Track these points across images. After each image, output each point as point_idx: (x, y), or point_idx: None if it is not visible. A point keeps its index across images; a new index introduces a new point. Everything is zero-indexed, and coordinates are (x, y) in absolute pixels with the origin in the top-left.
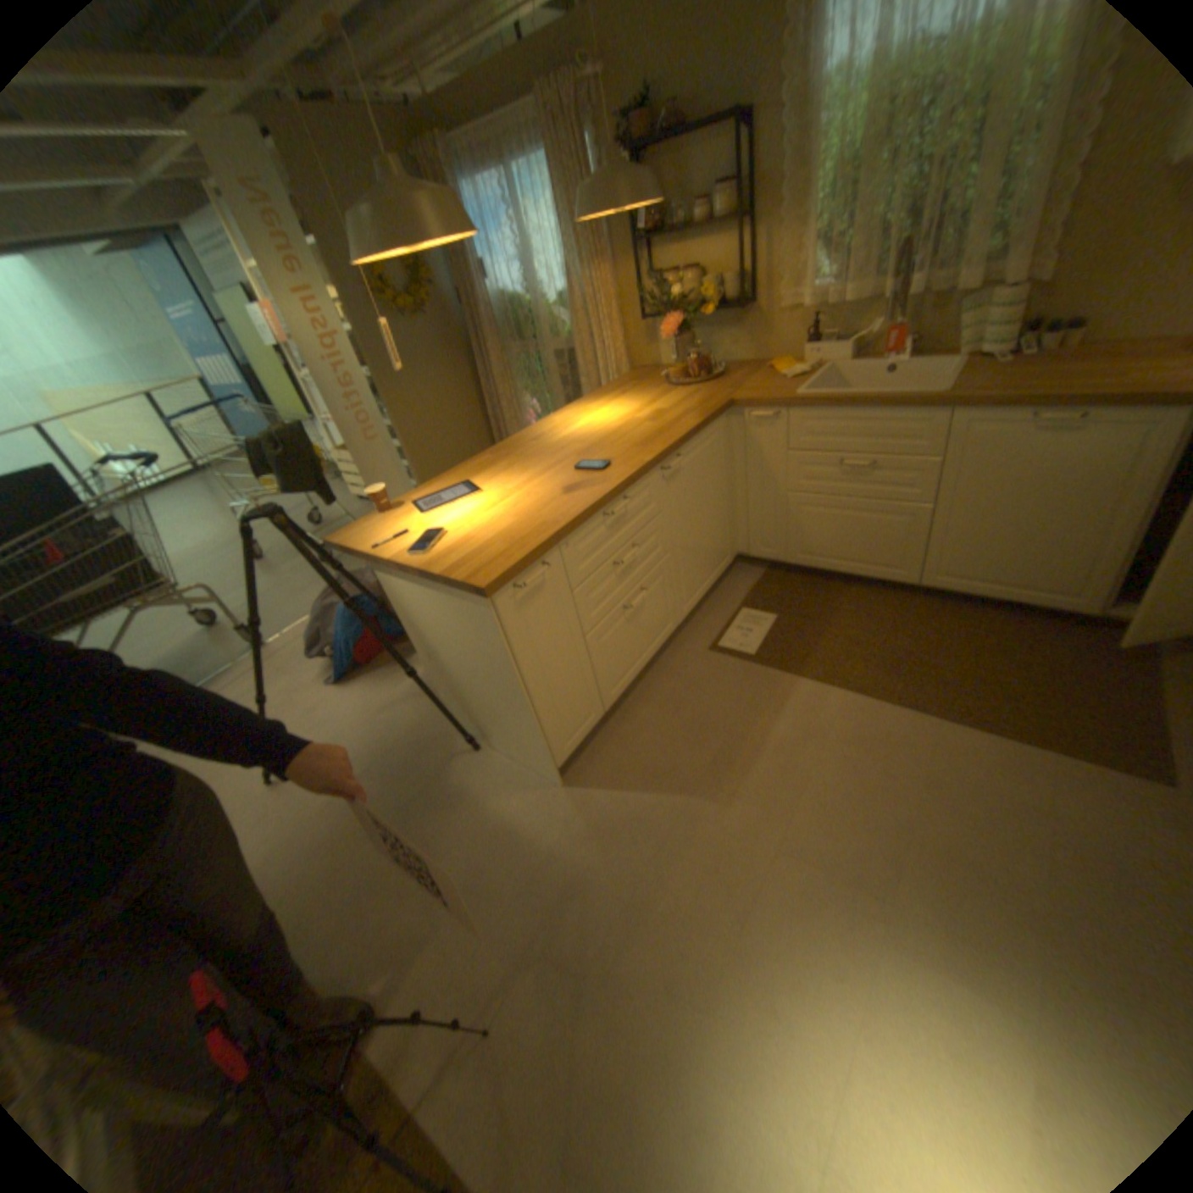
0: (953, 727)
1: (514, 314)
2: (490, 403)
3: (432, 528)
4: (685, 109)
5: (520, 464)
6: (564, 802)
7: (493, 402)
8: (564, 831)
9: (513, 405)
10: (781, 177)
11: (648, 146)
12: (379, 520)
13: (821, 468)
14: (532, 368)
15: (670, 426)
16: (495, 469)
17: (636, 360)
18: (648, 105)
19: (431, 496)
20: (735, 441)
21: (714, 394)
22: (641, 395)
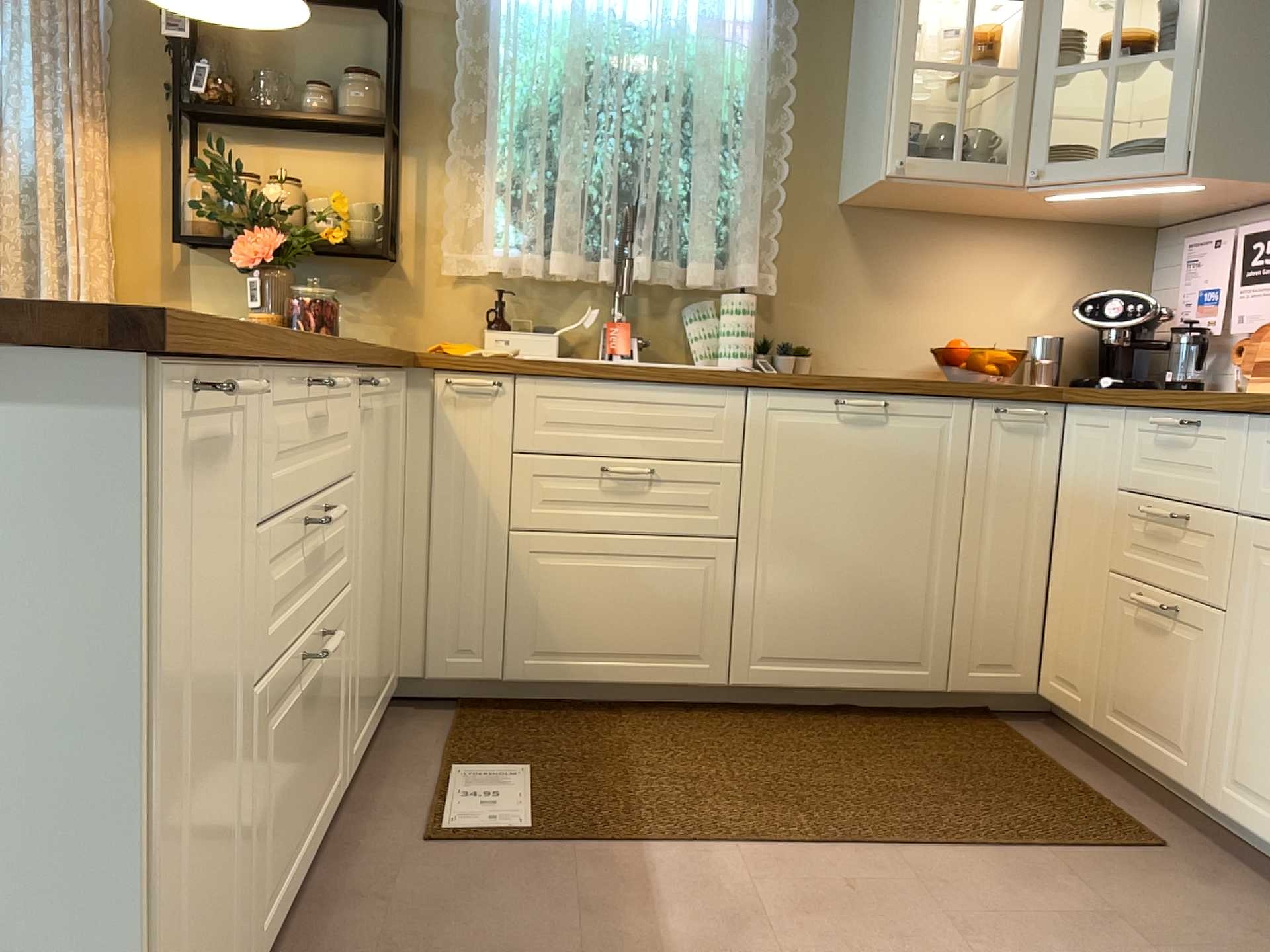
0: (913, 853)
1: None
2: None
3: None
4: None
5: None
6: None
7: None
8: None
9: None
10: (446, 104)
11: None
12: None
13: (570, 482)
14: None
15: None
16: None
17: None
18: None
19: None
20: (410, 435)
21: None
22: None
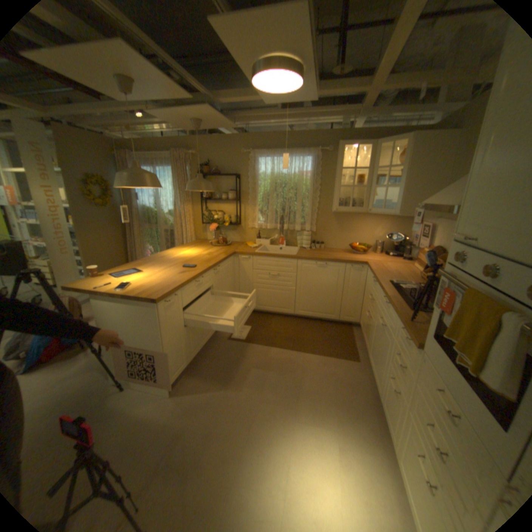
0: (307, 355)
1: (148, 214)
2: (130, 246)
3: (123, 283)
4: (220, 170)
5: (158, 265)
6: (170, 404)
7: (131, 245)
8: (171, 415)
9: (141, 248)
10: (248, 194)
11: (208, 176)
12: (92, 280)
13: (263, 276)
14: (153, 235)
15: (215, 257)
16: (146, 266)
17: (198, 237)
18: (209, 166)
19: (118, 273)
20: (236, 266)
21: (229, 250)
22: (202, 248)
